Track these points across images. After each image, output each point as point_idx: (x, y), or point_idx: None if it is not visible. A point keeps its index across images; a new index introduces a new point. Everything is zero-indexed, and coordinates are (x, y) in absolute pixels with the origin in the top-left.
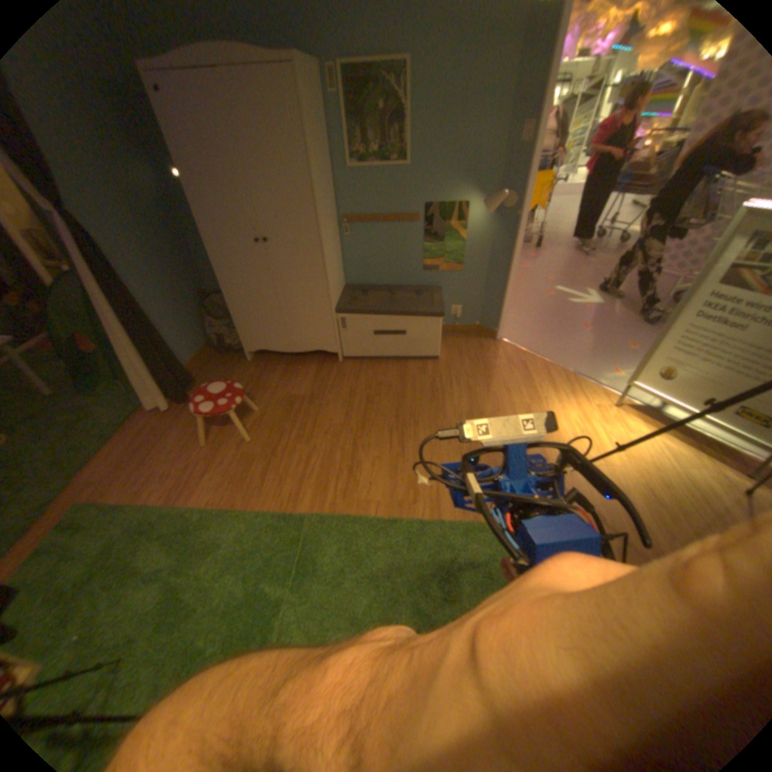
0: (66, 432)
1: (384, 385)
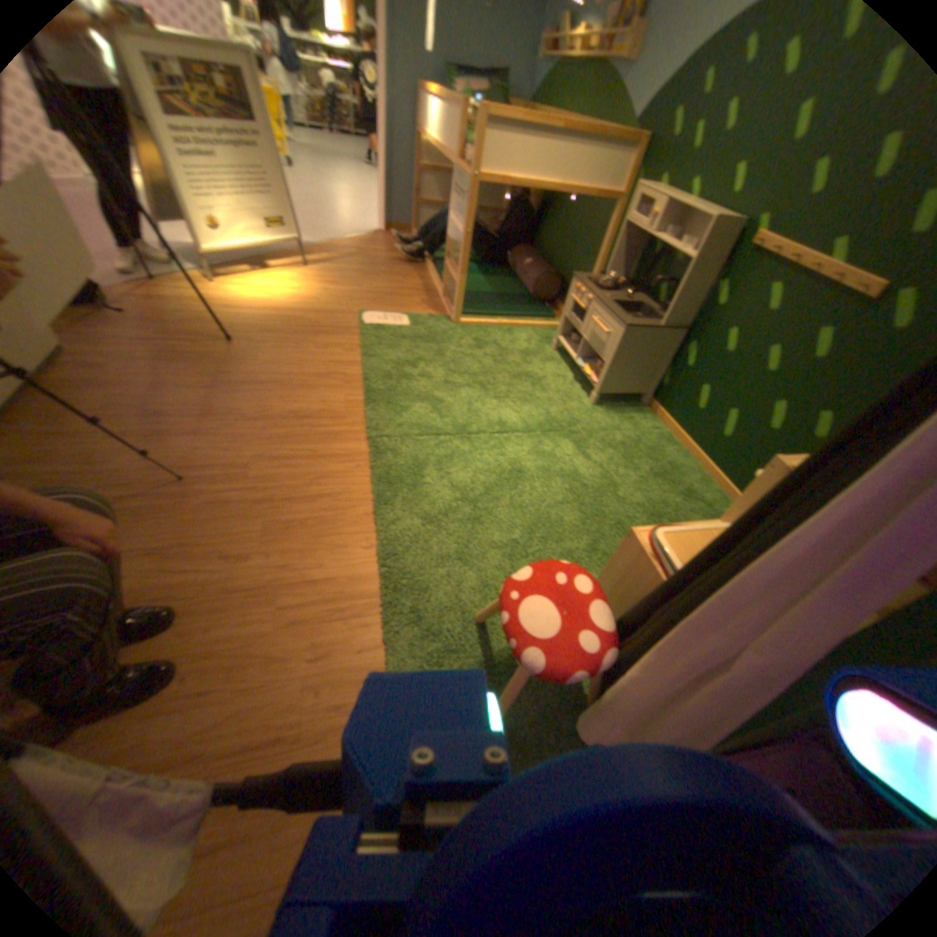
0: None
1: (112, 404)
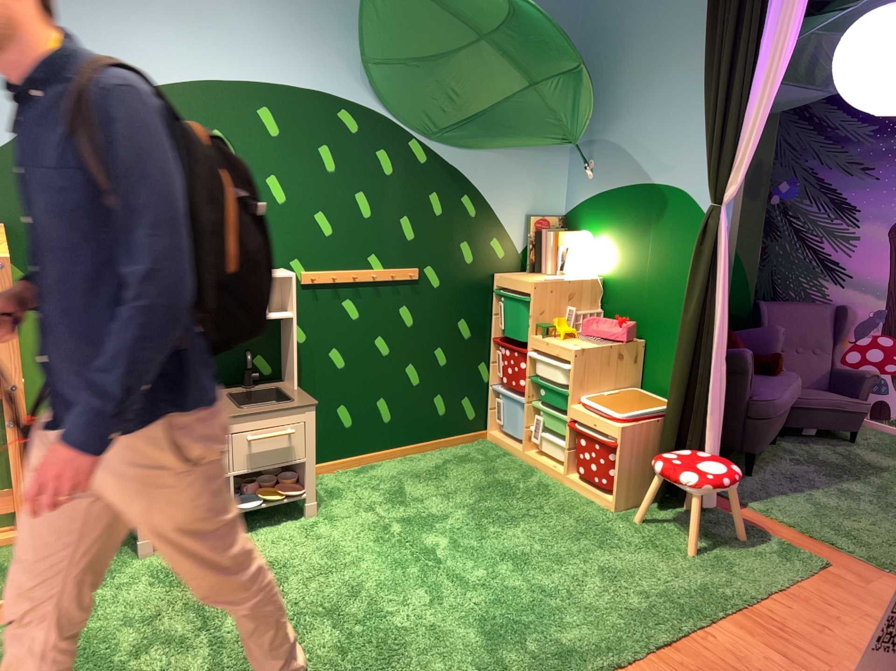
0: None
1: None
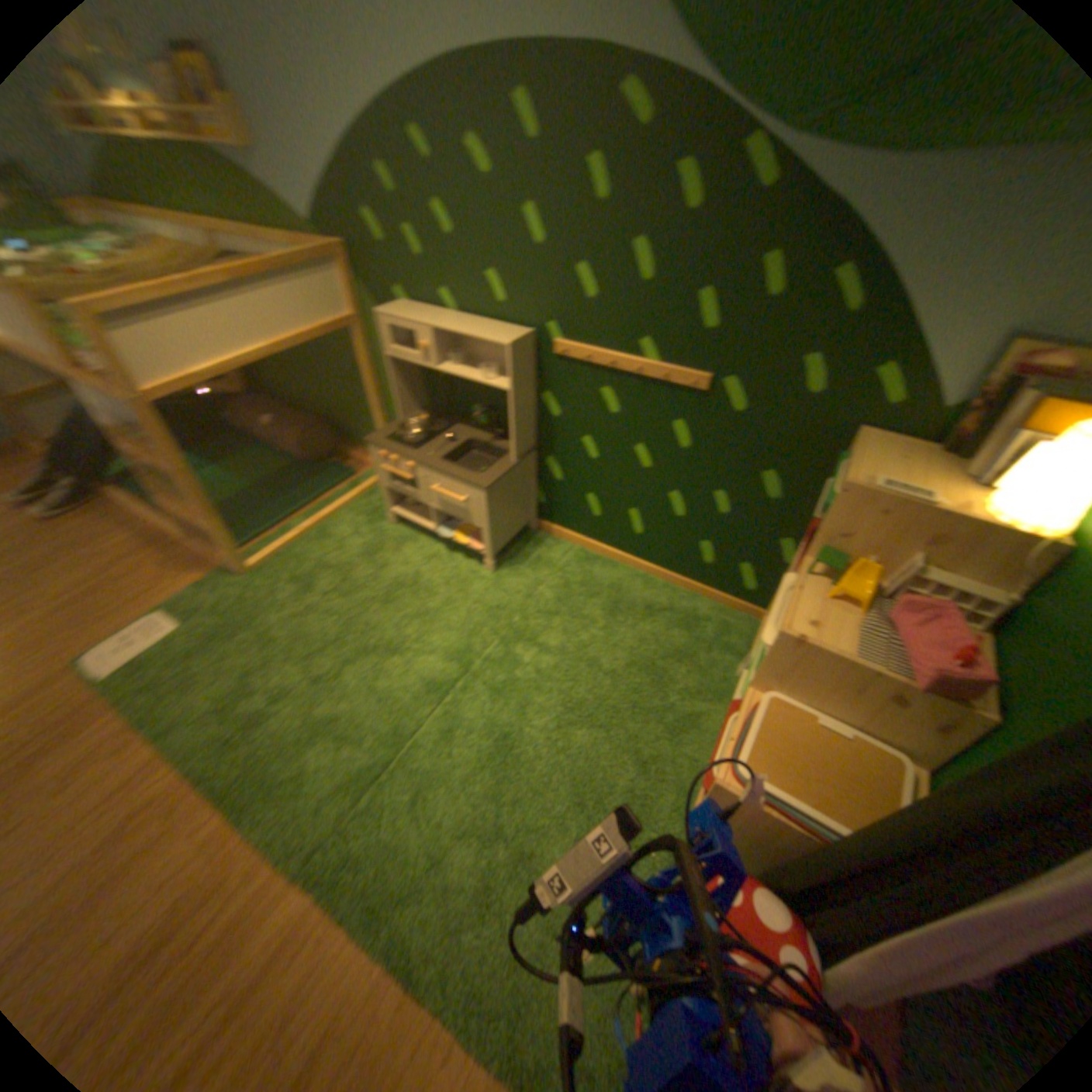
0: None
1: None
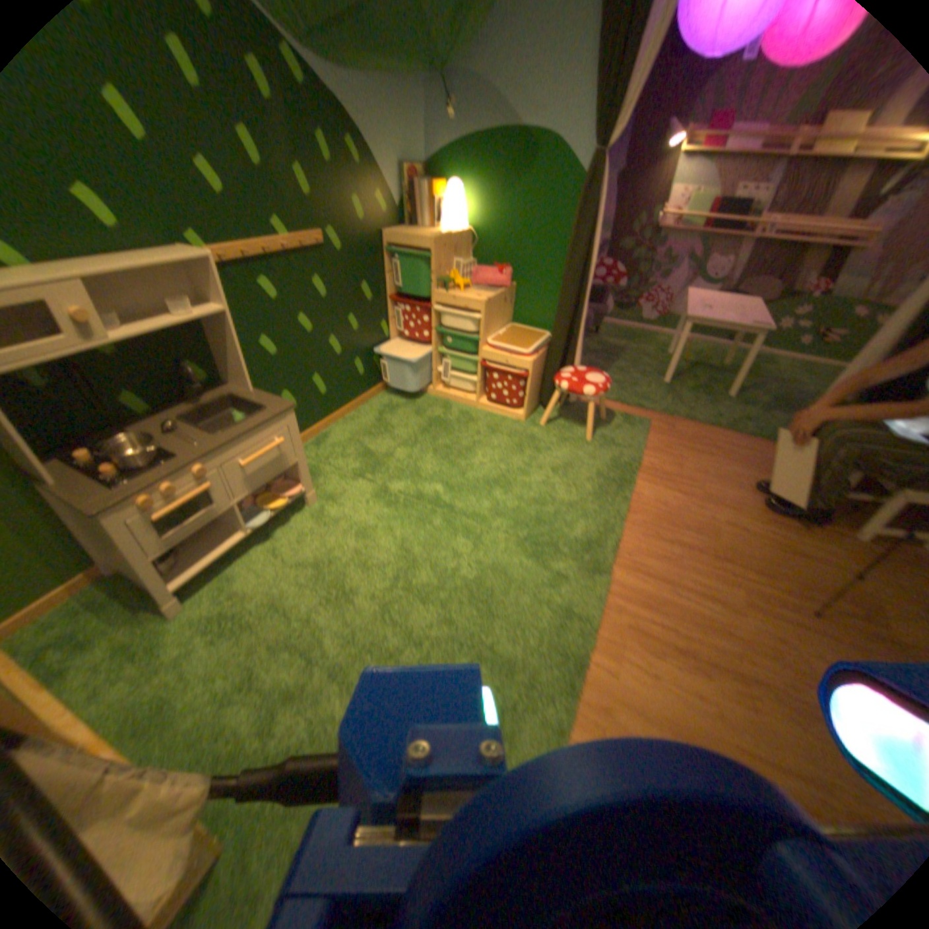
0: (722, 396)
1: None
